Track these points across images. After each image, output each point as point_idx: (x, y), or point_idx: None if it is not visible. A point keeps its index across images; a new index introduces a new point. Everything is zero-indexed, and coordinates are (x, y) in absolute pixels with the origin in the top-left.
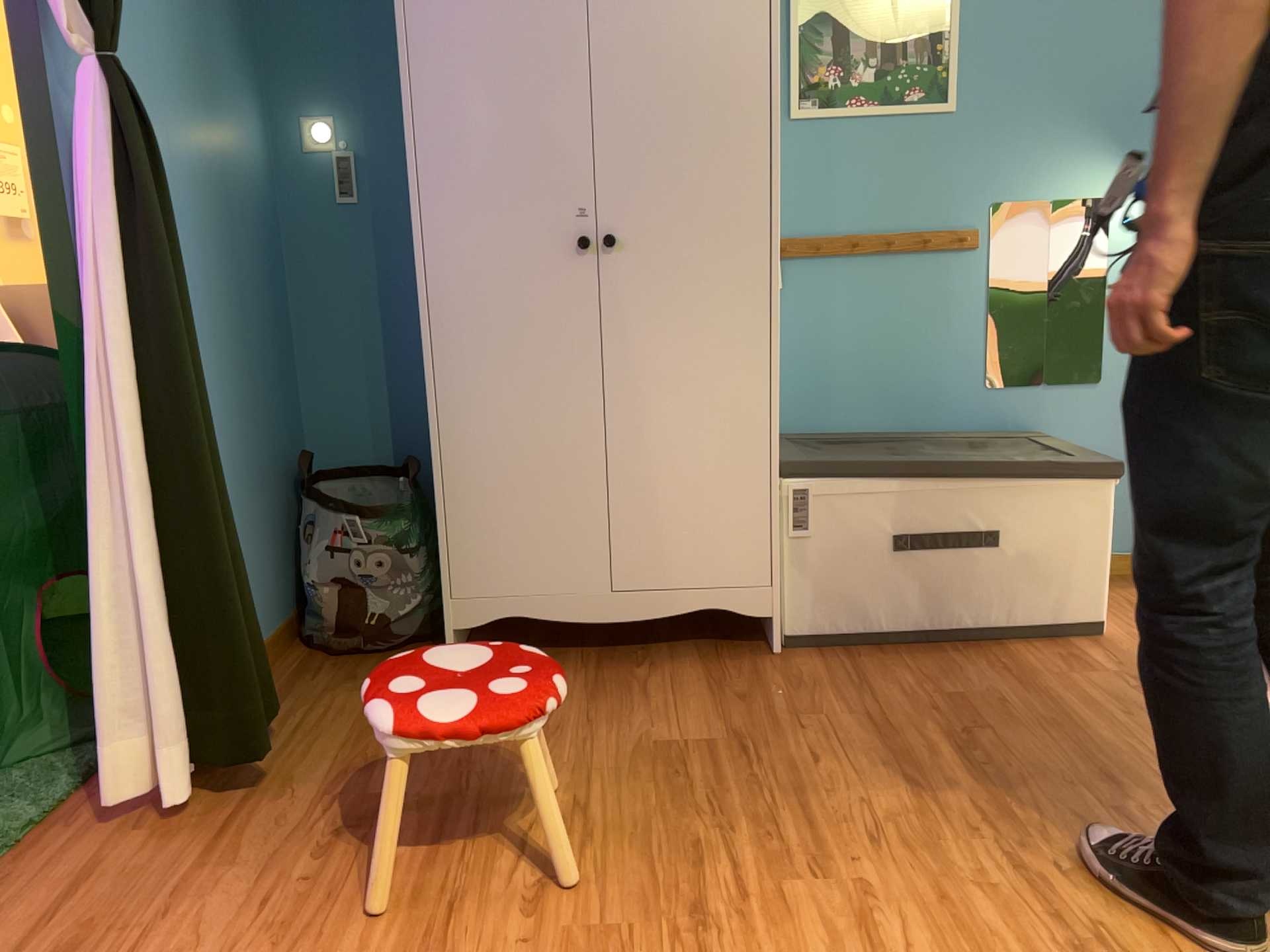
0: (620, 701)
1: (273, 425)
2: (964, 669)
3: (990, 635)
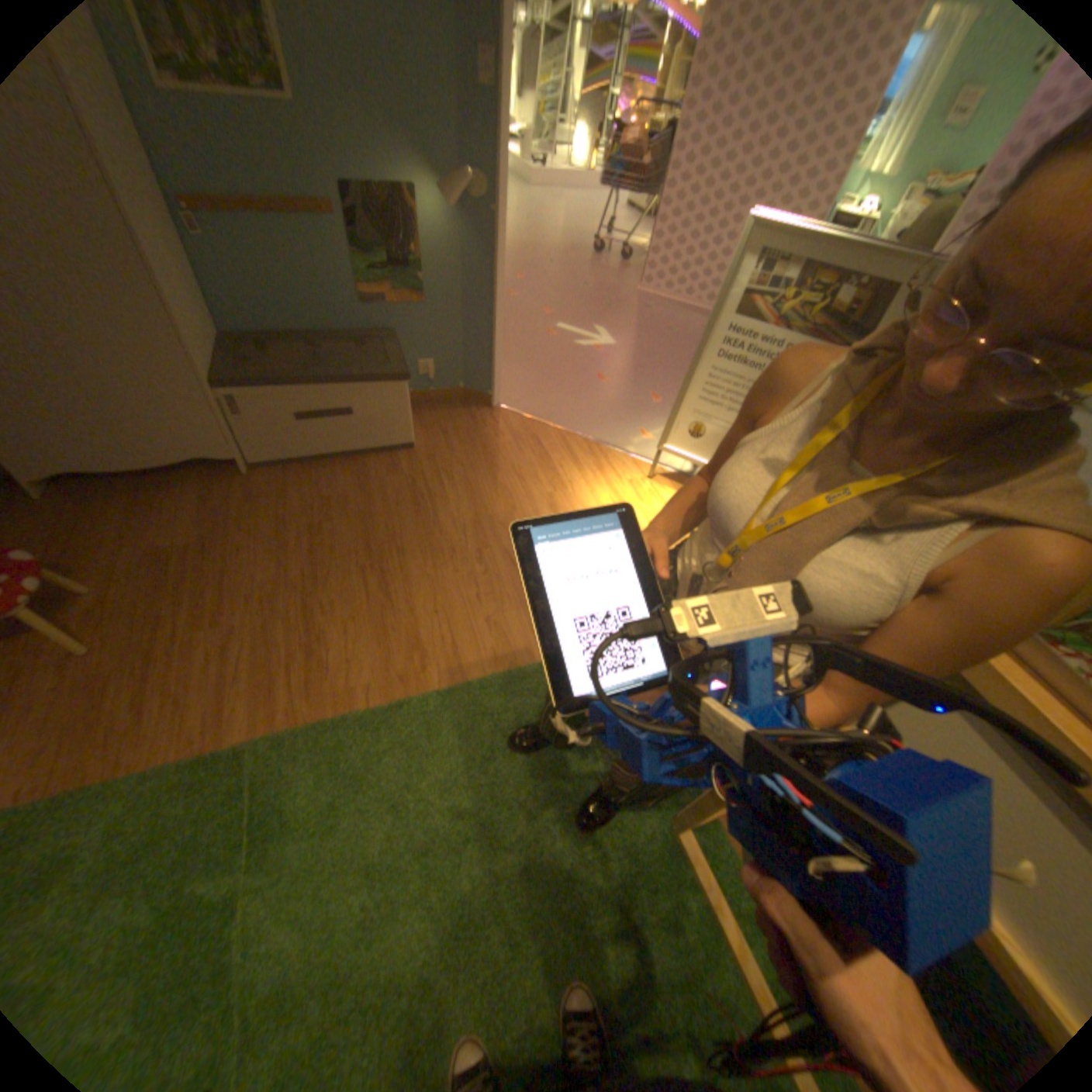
0: (145, 518)
1: None
2: (340, 476)
3: (360, 452)
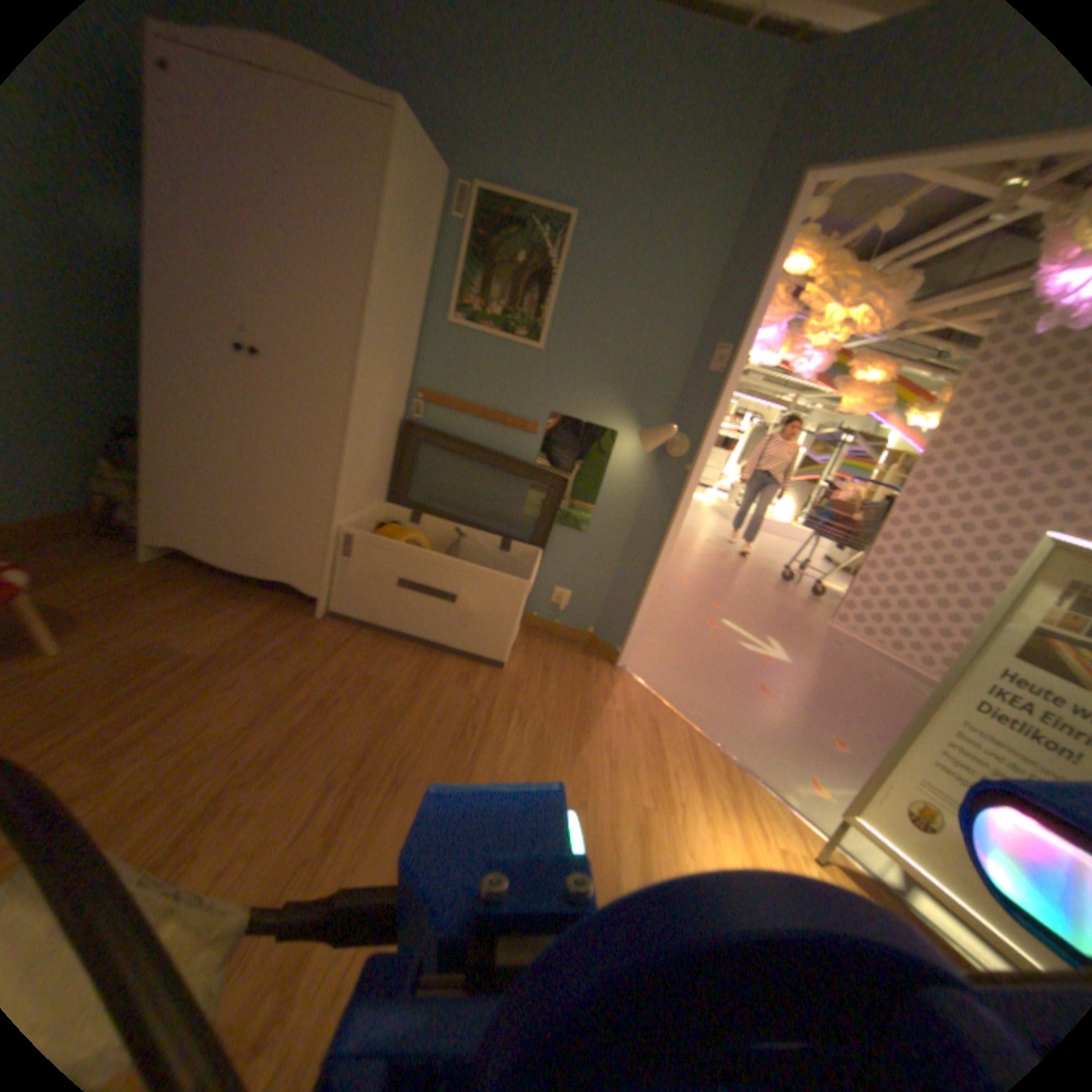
0: (196, 615)
1: (103, 398)
2: (404, 662)
3: (444, 647)
